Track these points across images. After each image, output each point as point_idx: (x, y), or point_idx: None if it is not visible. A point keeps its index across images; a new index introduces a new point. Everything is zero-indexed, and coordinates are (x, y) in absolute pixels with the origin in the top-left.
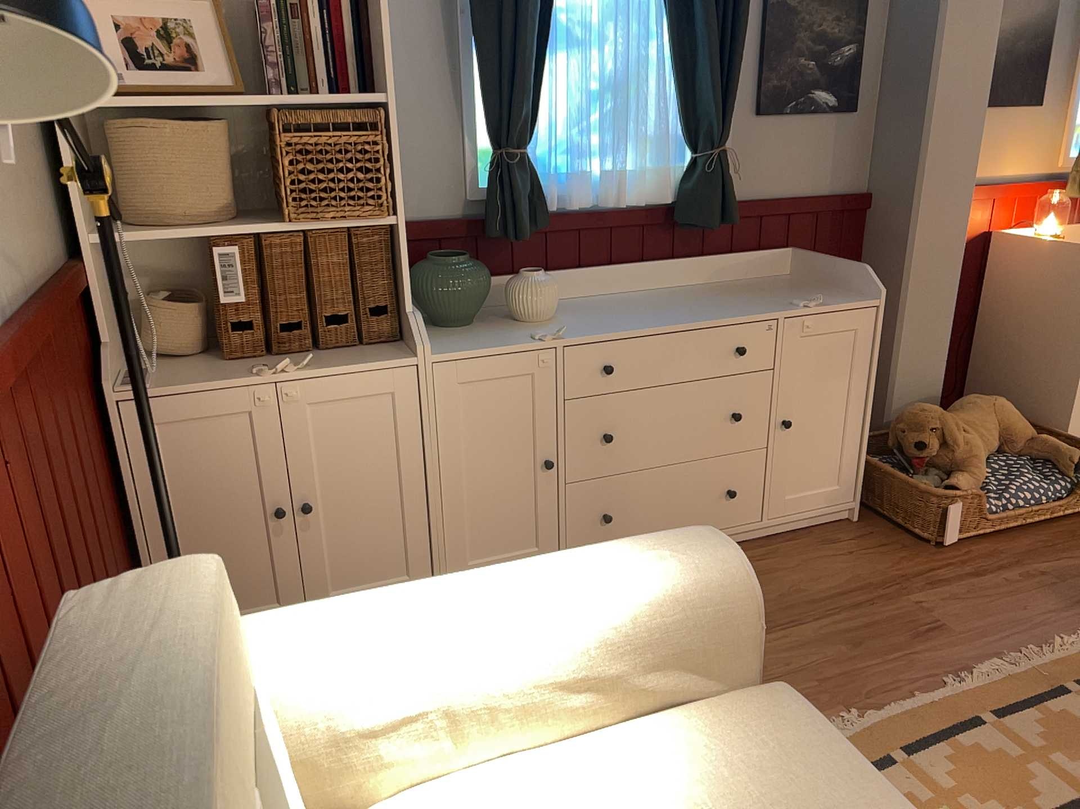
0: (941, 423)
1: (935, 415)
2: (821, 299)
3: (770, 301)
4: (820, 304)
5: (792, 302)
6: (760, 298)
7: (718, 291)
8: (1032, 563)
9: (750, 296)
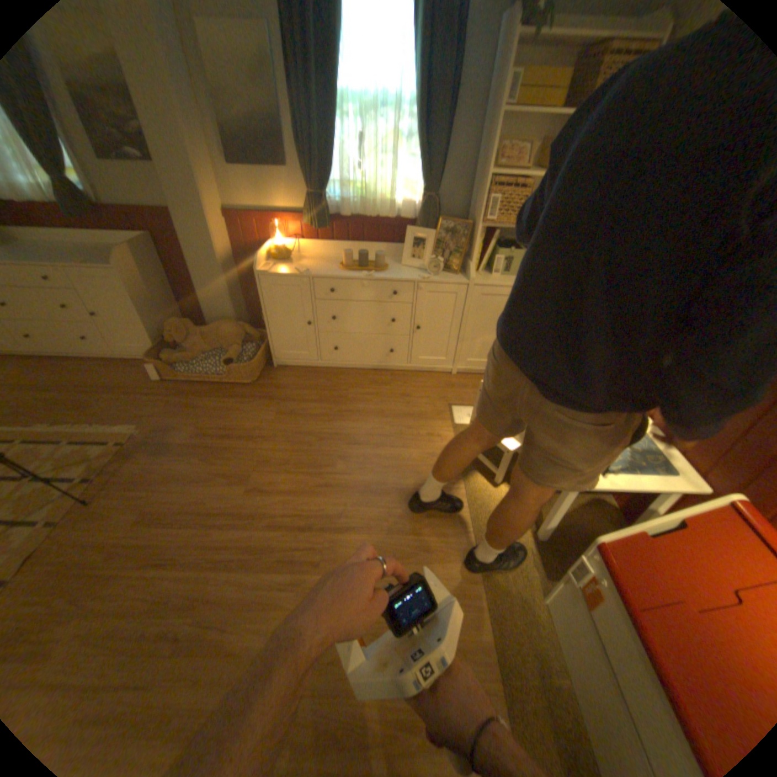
0: (174, 329)
1: (175, 324)
2: (100, 261)
3: (81, 258)
4: (87, 263)
5: (84, 260)
6: (86, 256)
7: (93, 249)
8: (175, 397)
9: (91, 253)
